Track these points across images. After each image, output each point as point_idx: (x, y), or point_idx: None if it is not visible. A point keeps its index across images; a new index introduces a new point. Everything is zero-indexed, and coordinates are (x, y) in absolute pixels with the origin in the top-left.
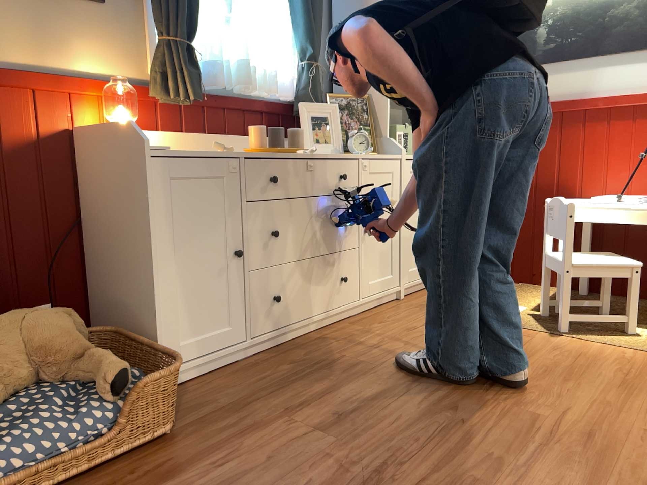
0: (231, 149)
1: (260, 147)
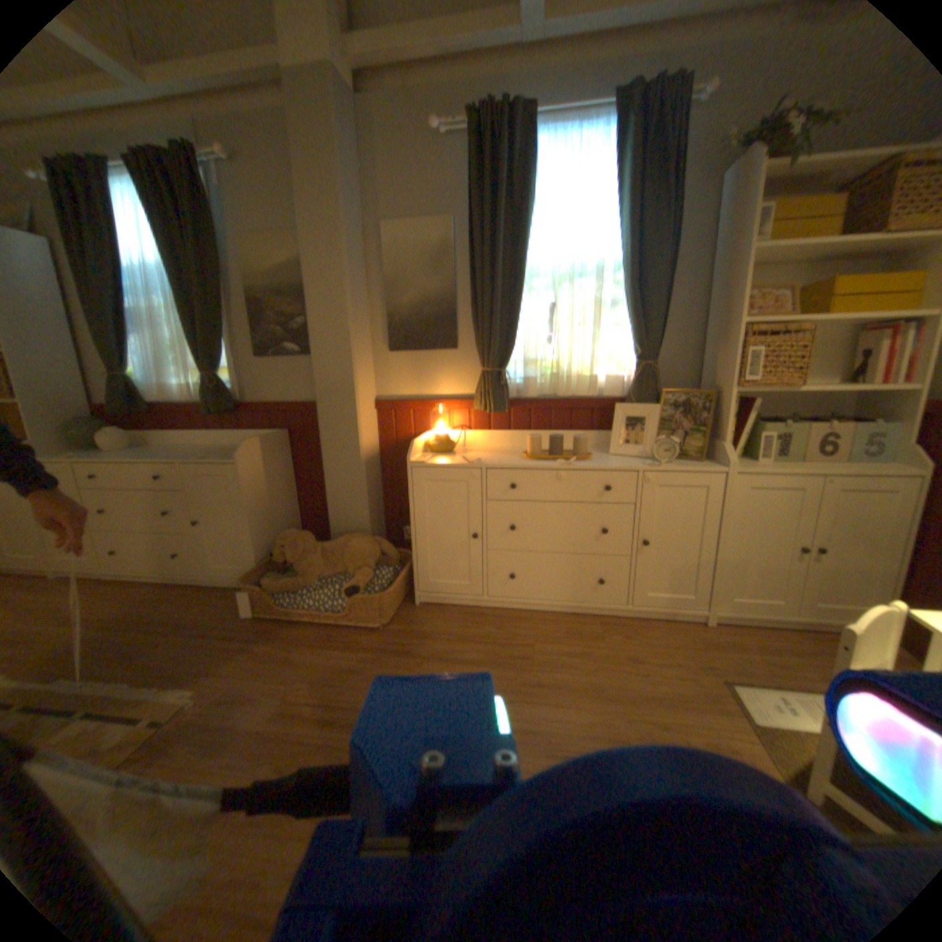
0: (479, 461)
1: (528, 455)
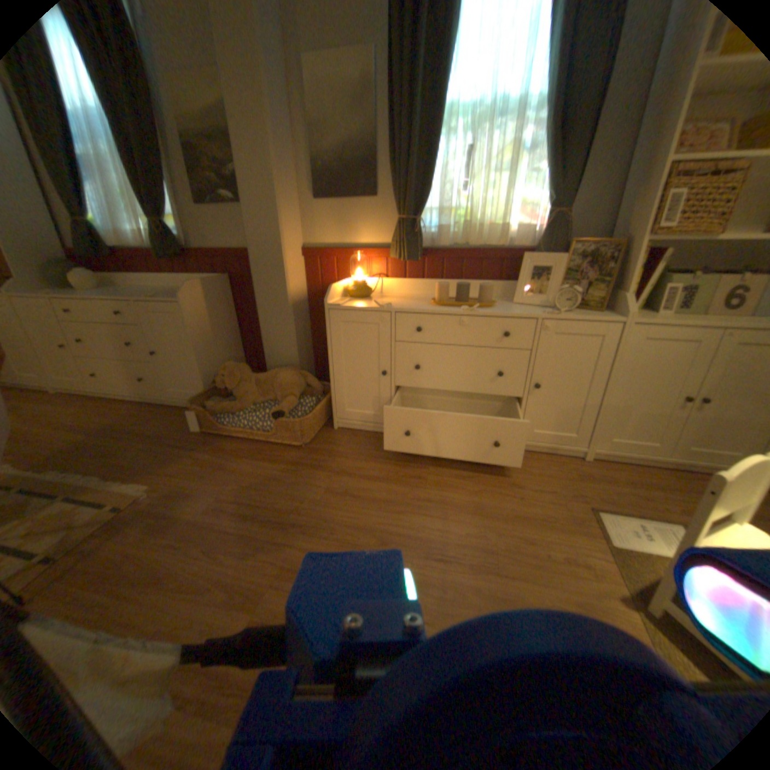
0: (389, 305)
1: (436, 301)
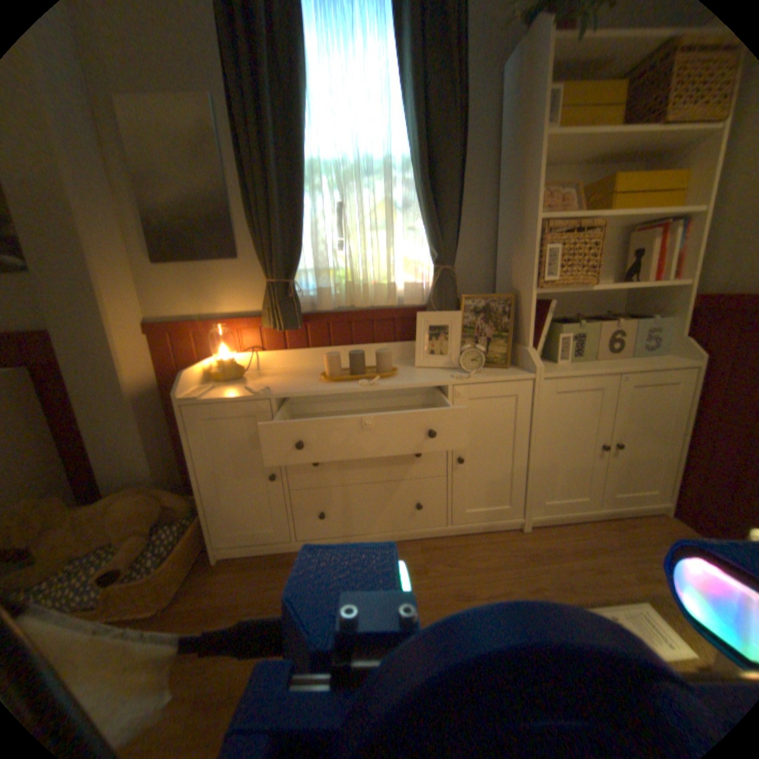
0: (267, 390)
1: (328, 376)
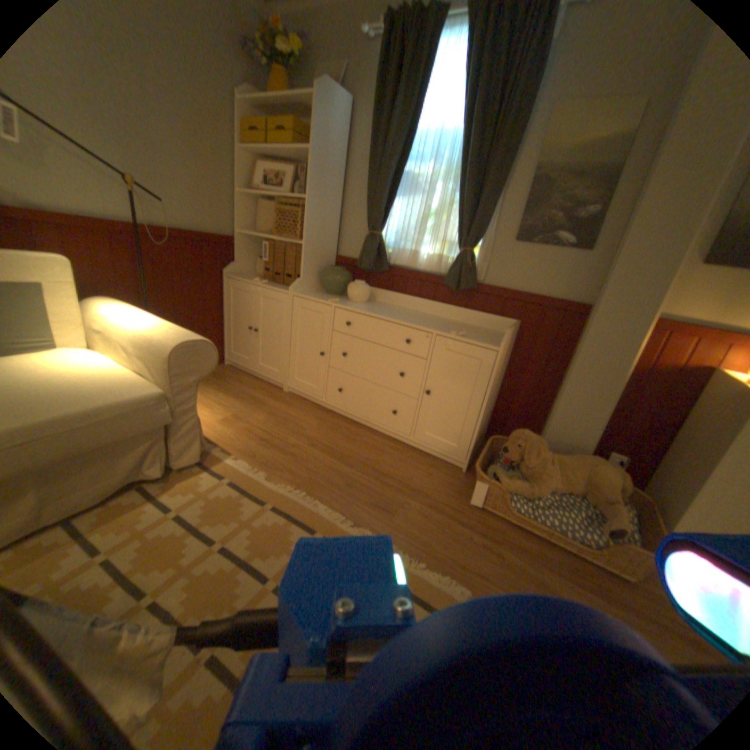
0: None
1: None
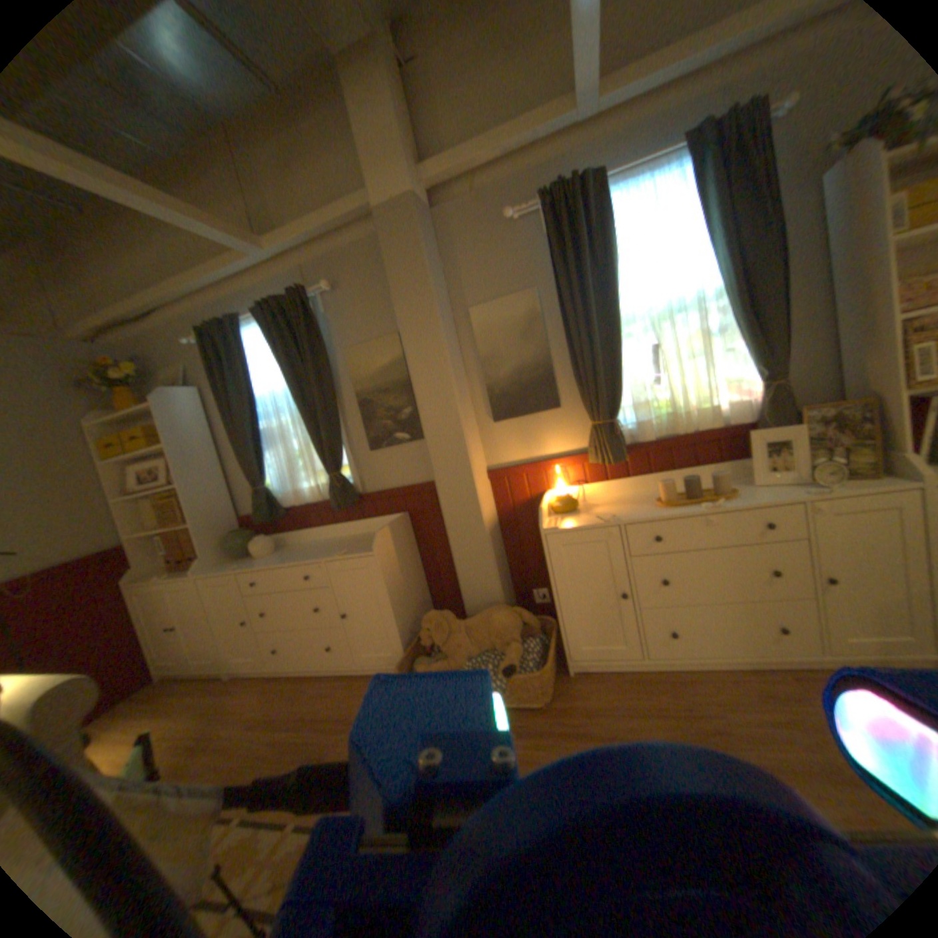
0: (614, 517)
1: (664, 501)
